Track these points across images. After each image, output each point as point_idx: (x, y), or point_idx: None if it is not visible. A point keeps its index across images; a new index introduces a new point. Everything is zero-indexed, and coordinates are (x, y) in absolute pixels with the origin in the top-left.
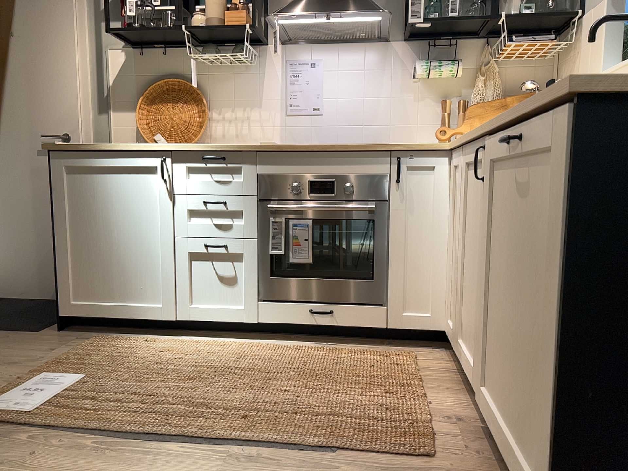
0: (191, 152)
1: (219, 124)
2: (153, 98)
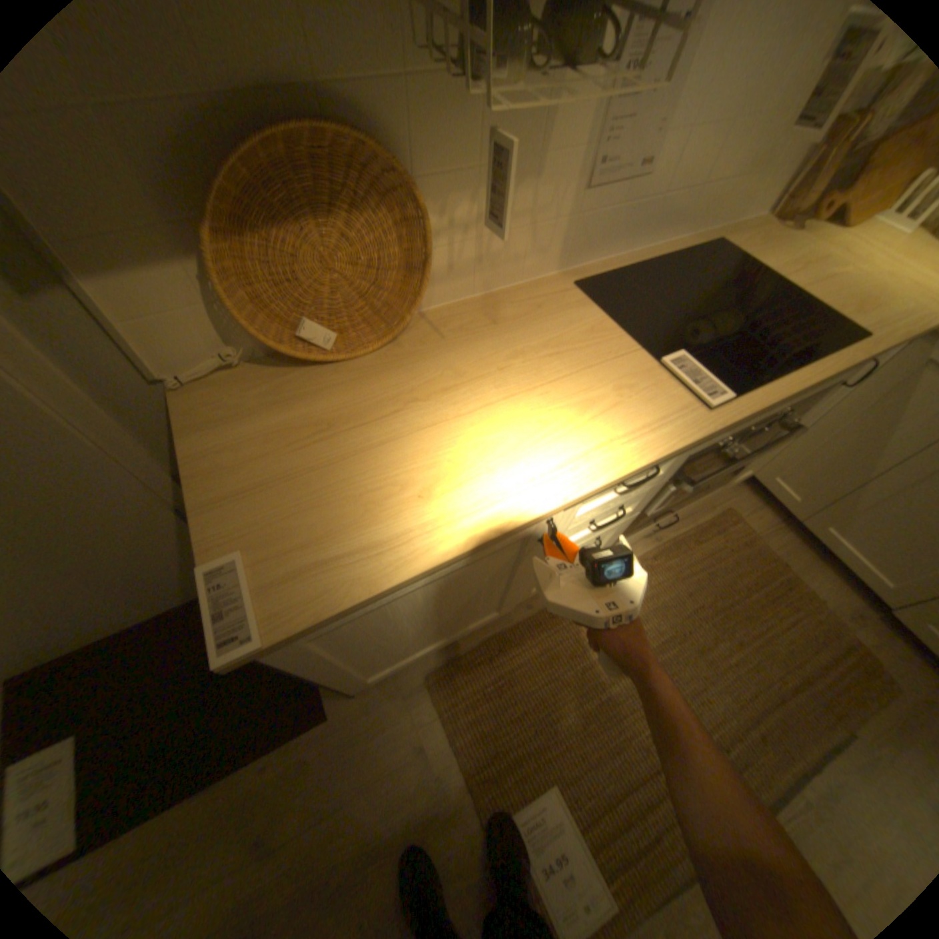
0: (607, 484)
1: (444, 238)
2: (239, 200)
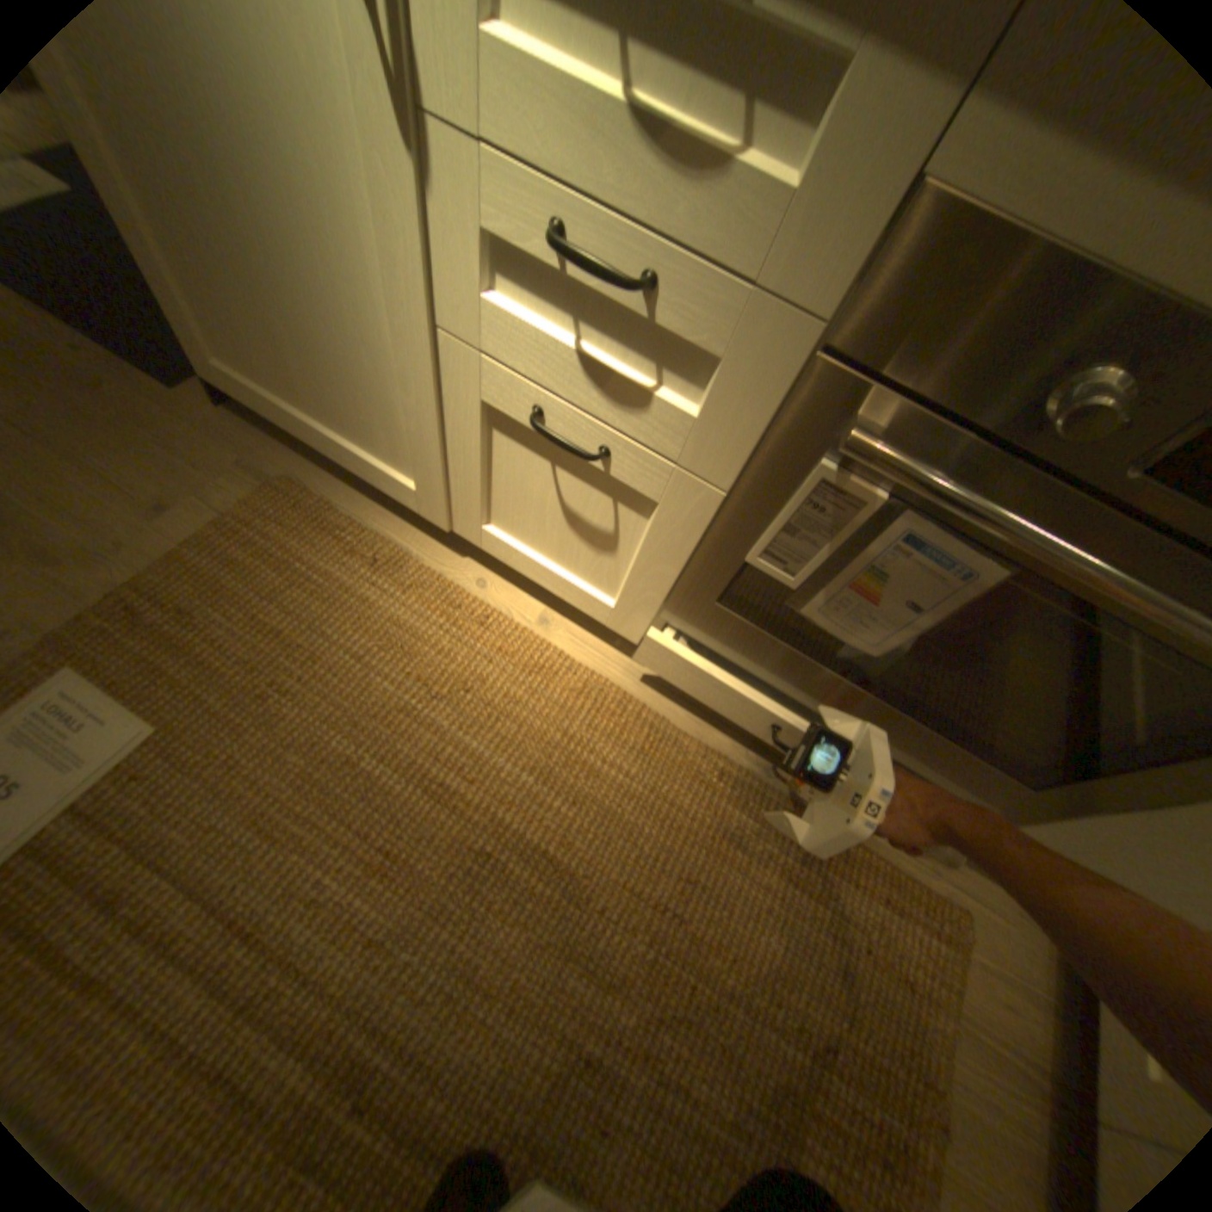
0: None
1: None
2: None
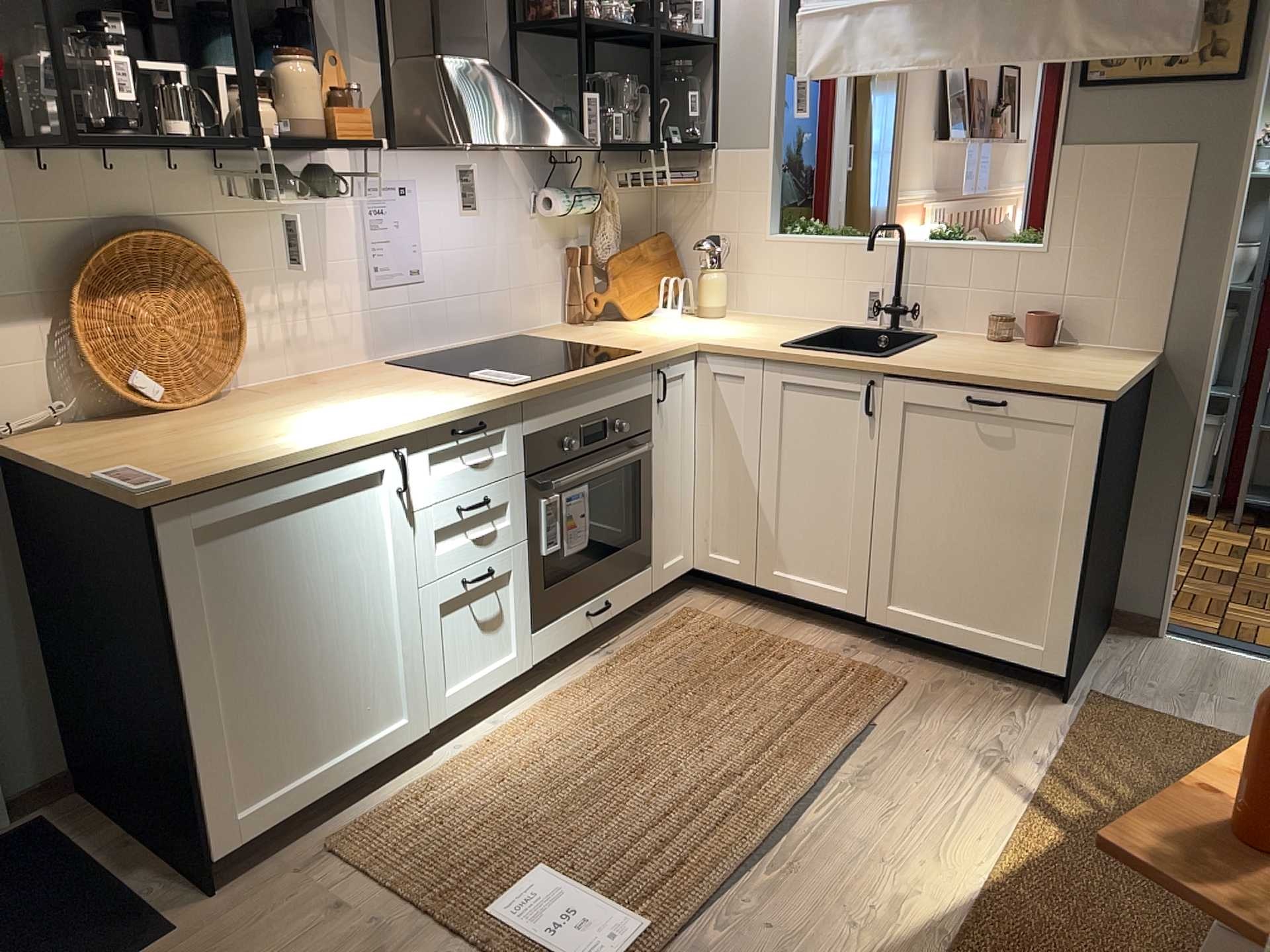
0: (437, 426)
1: (253, 324)
2: (96, 282)
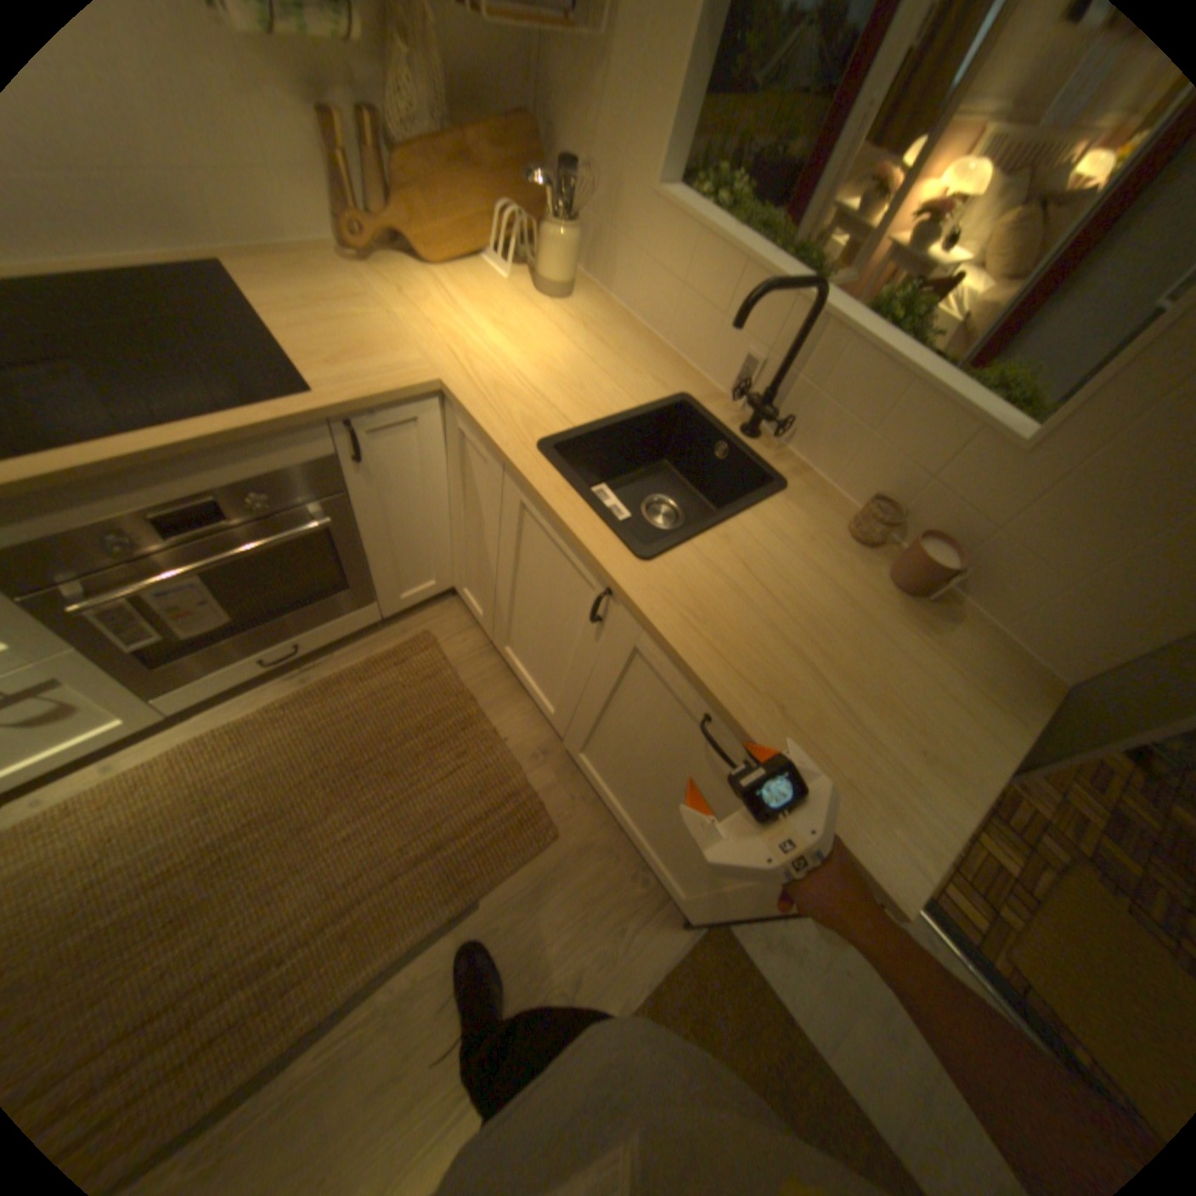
0: None
1: None
2: None
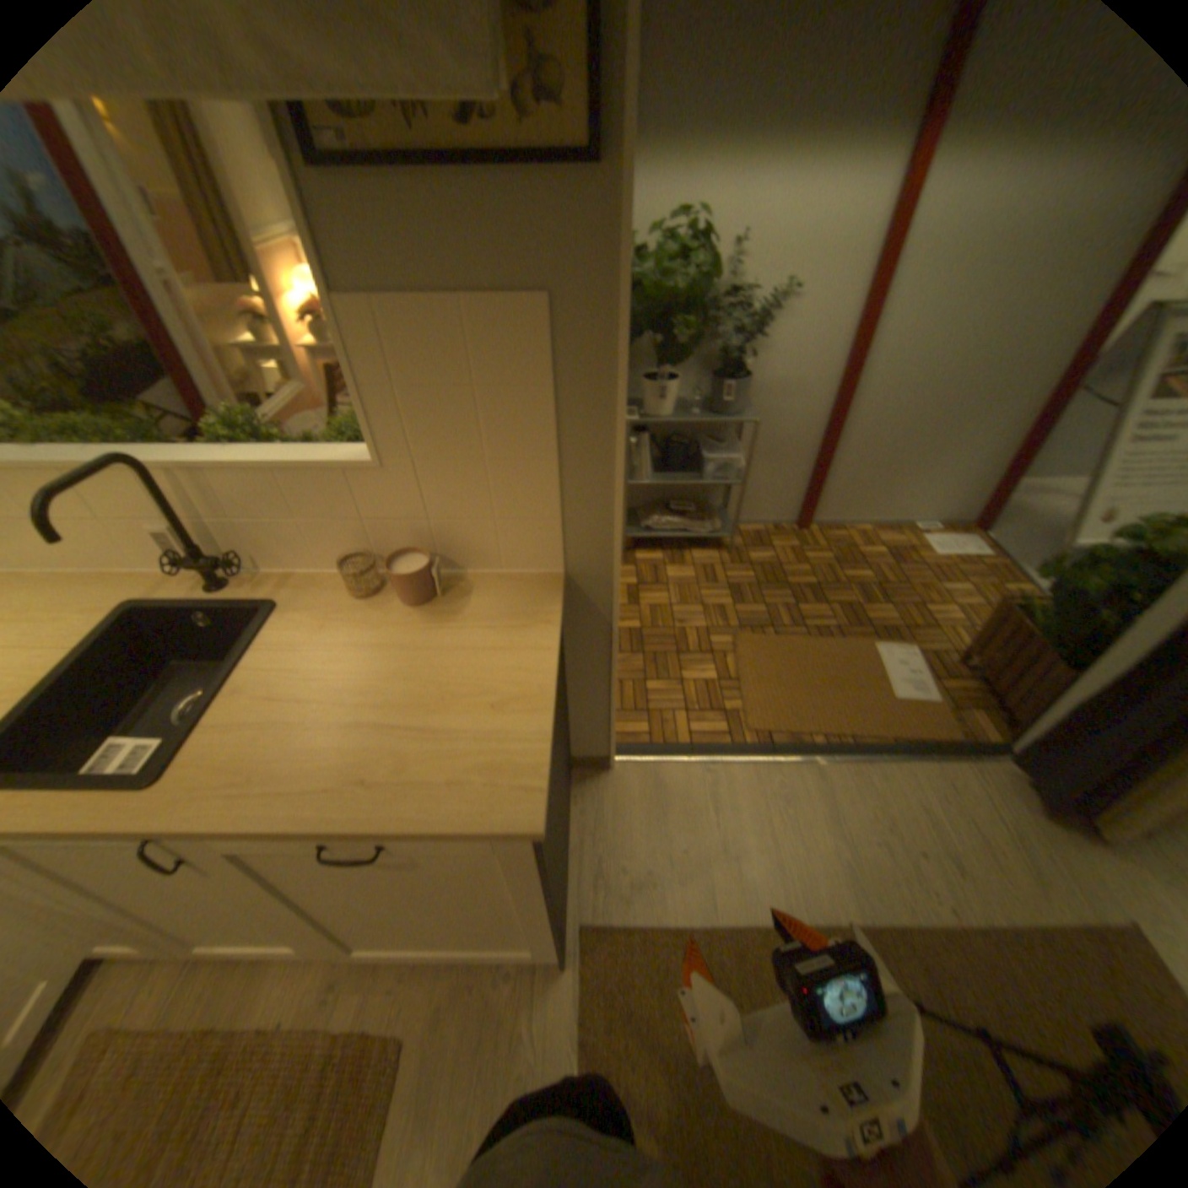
0: None
1: None
2: None
